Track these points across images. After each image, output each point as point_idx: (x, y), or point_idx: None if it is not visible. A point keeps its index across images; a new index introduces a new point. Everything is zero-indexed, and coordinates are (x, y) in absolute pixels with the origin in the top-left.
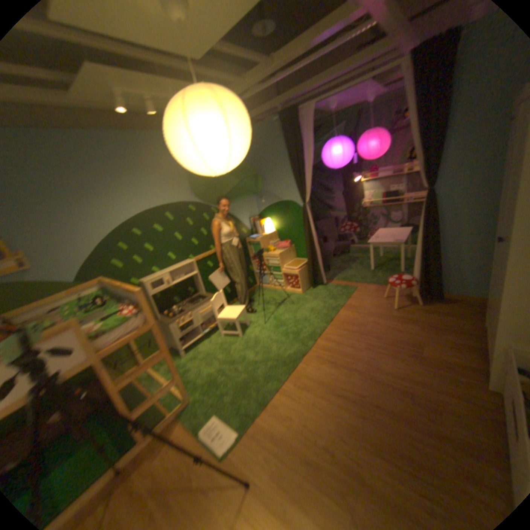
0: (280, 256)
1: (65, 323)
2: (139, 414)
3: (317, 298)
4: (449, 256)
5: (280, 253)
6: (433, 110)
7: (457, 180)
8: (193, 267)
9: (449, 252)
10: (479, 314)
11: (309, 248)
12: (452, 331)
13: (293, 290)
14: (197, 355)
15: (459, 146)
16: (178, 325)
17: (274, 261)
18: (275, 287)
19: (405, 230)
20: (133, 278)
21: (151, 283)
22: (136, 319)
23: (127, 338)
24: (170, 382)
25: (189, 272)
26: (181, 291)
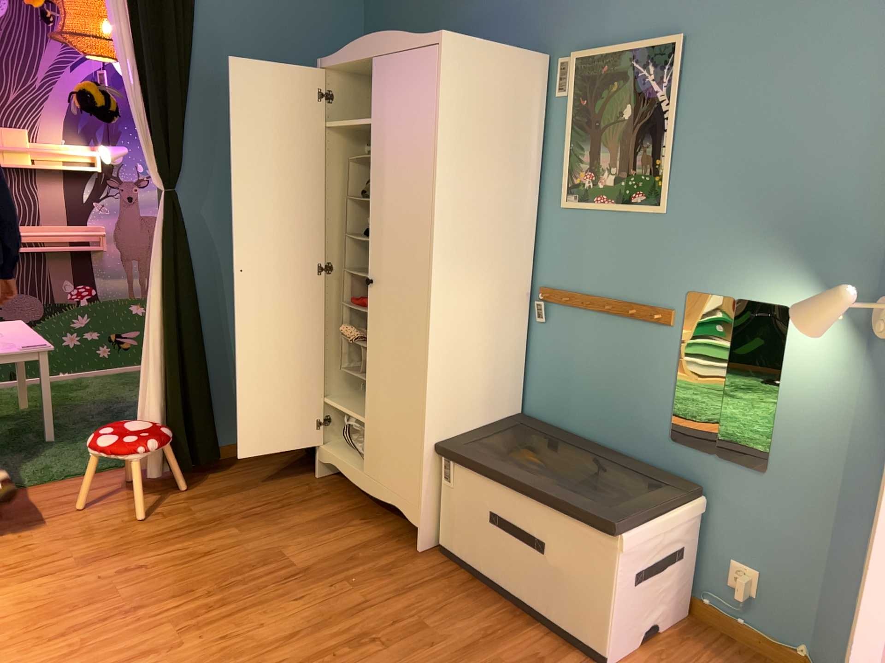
0: None
1: None
2: None
3: None
4: (207, 357)
5: None
6: (170, 13)
7: (209, 184)
8: None
9: (206, 347)
10: (285, 465)
11: None
12: (285, 506)
13: None
14: None
15: (206, 114)
16: None
17: None
18: None
19: (11, 326)
20: None
21: None
22: None
23: None
24: None
25: None
26: None
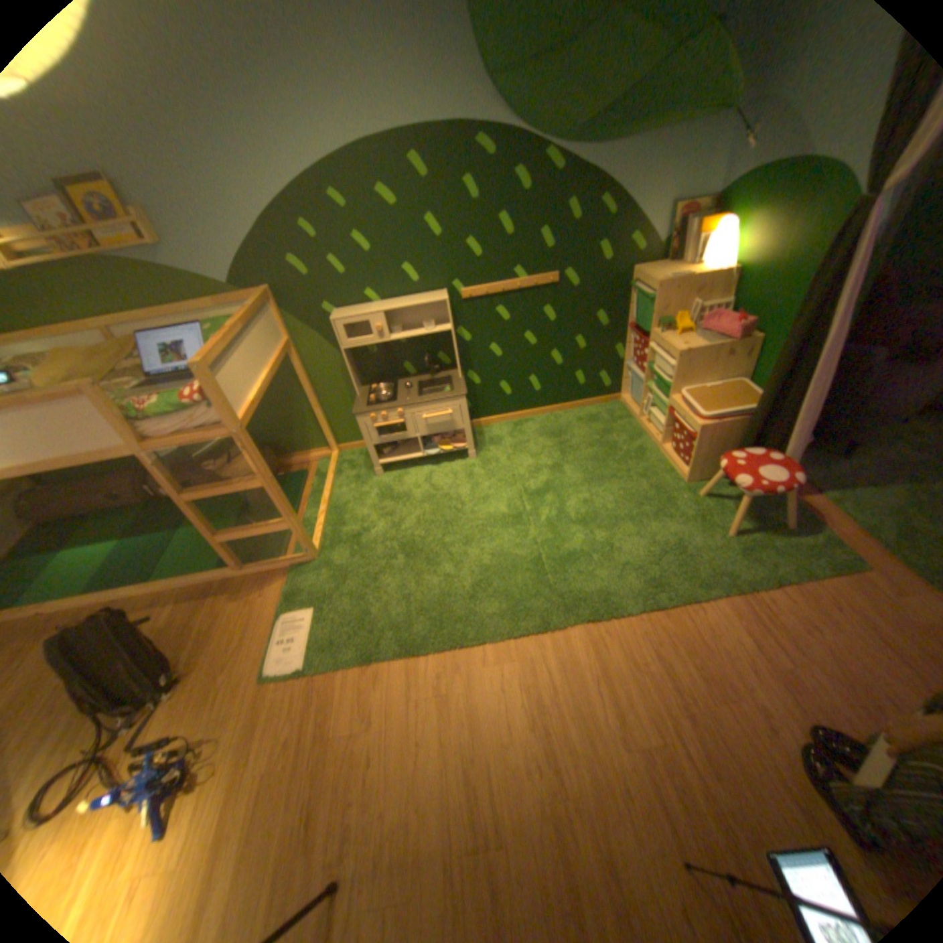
0: (681, 359)
1: (72, 385)
2: (225, 541)
3: (705, 519)
4: None
5: (689, 350)
6: None
7: None
8: (447, 314)
9: None
10: None
11: (778, 377)
12: None
13: (671, 461)
14: (393, 487)
15: None
16: (371, 424)
17: (665, 364)
18: (645, 427)
19: None
20: (323, 304)
21: (341, 327)
22: (205, 413)
23: (184, 440)
24: (280, 522)
25: (440, 323)
26: (418, 355)
